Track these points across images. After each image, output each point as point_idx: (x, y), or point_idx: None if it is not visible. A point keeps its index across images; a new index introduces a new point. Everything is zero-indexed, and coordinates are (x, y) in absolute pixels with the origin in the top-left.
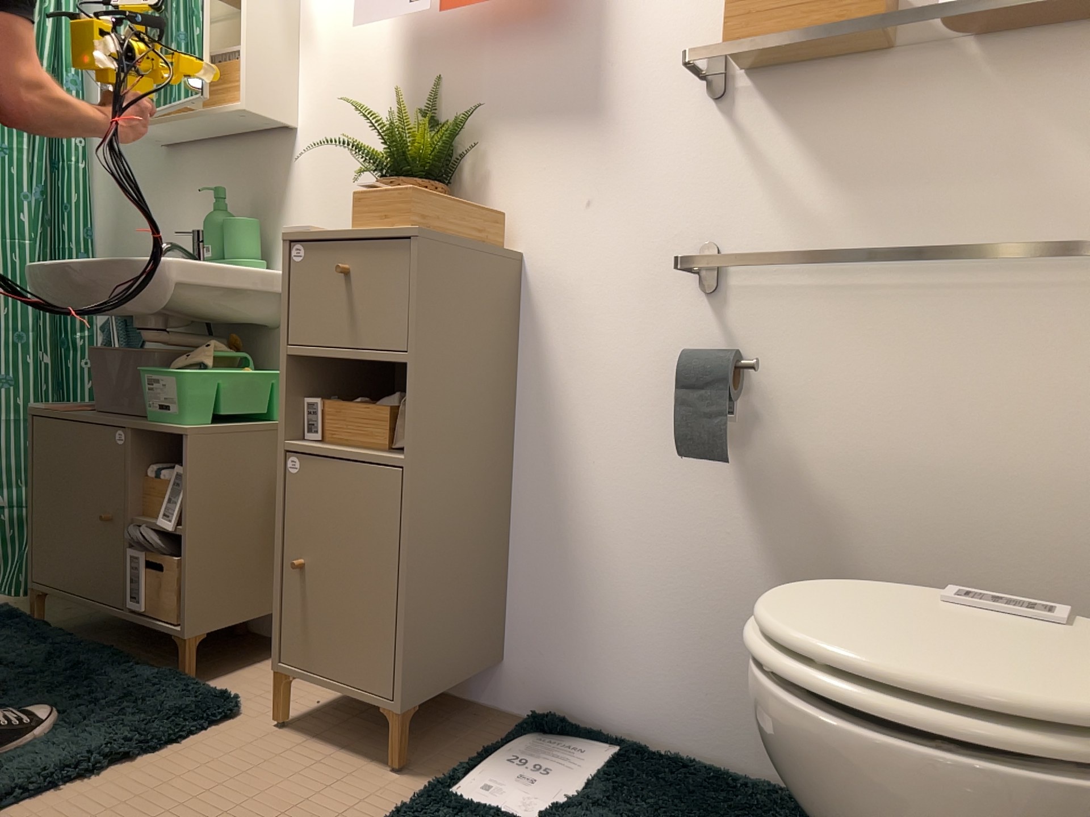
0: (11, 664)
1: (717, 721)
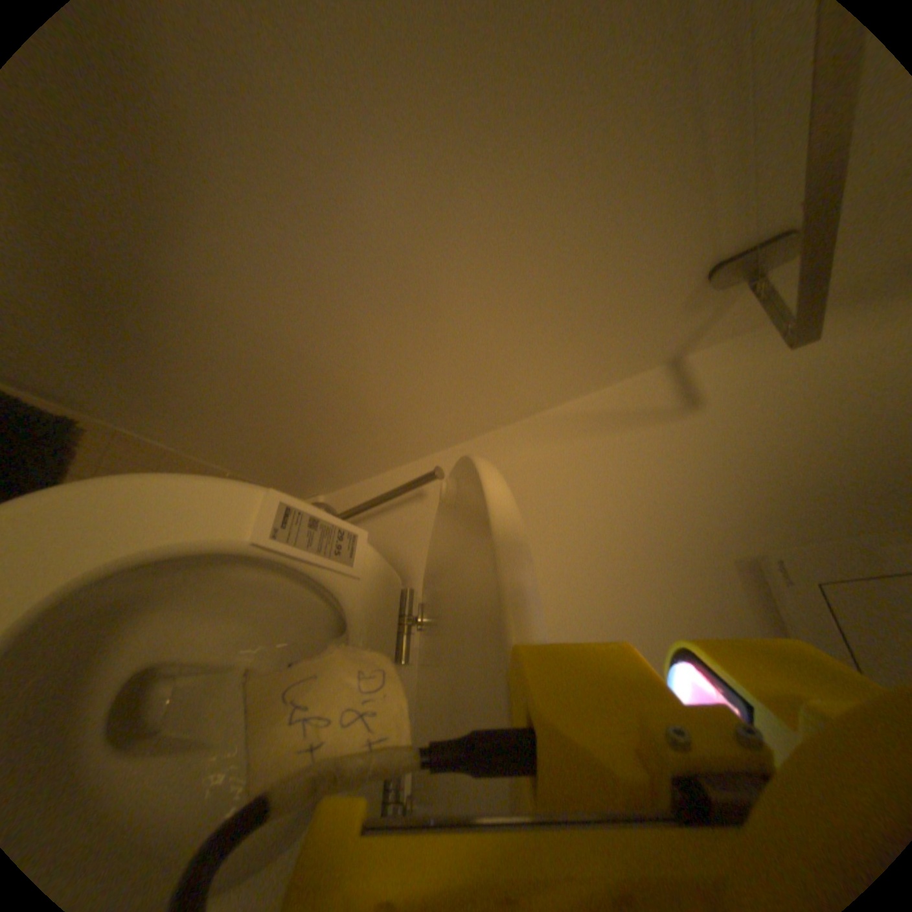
0: None
1: None
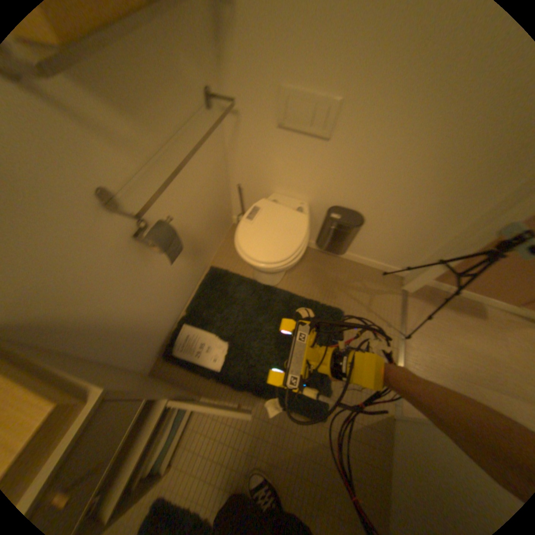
0: None
1: (187, 293)
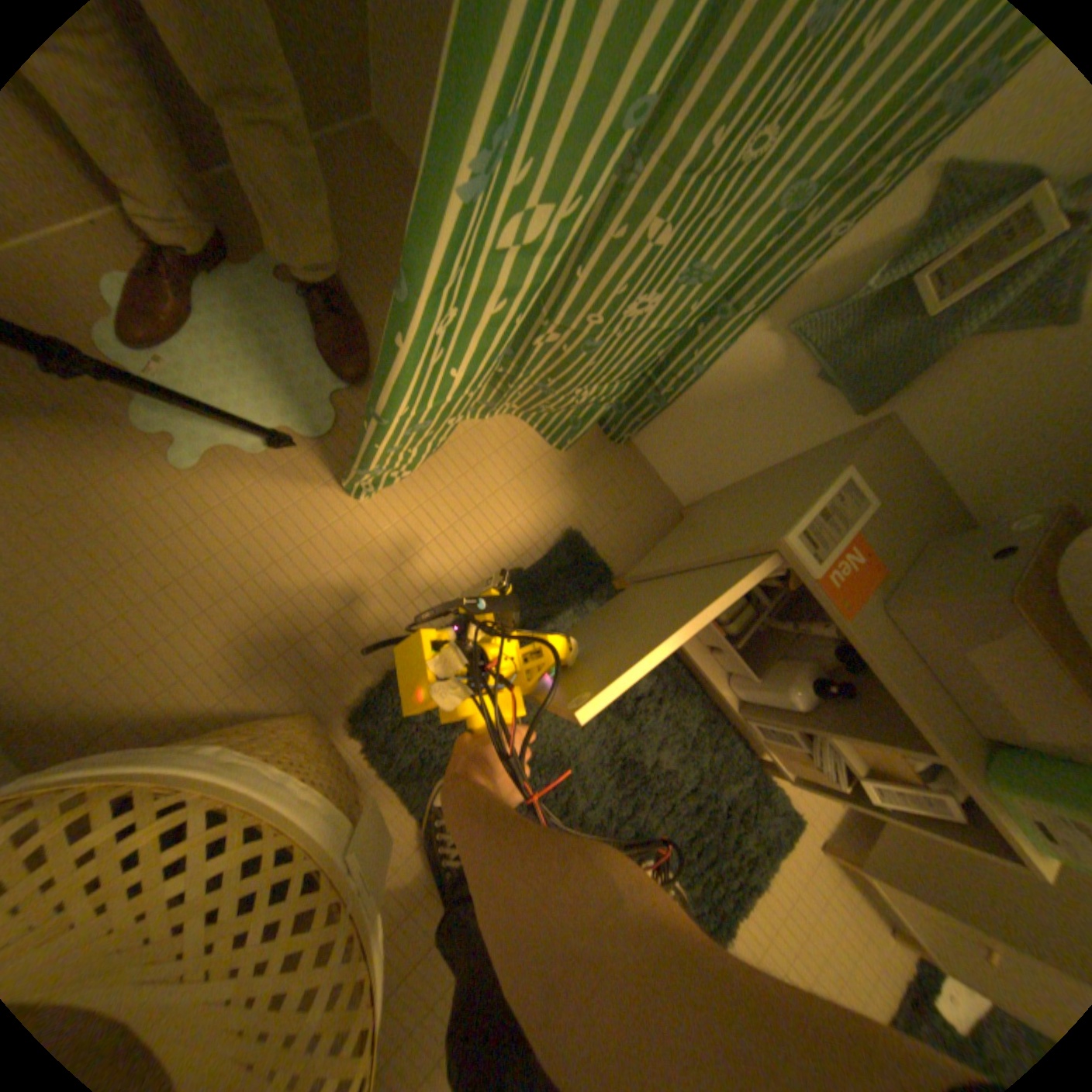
0: (630, 742)
1: None
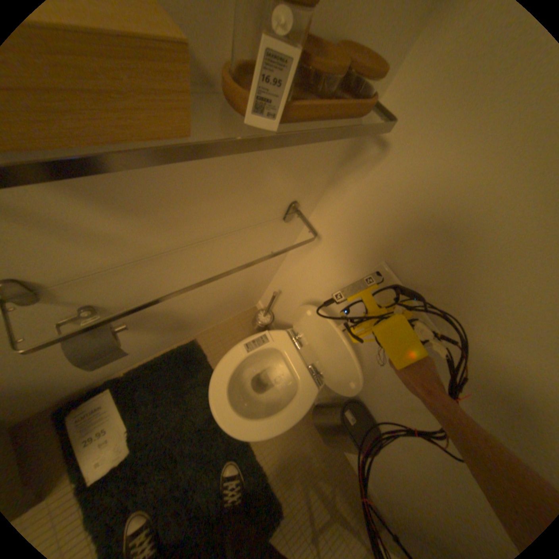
0: None
1: (139, 357)
